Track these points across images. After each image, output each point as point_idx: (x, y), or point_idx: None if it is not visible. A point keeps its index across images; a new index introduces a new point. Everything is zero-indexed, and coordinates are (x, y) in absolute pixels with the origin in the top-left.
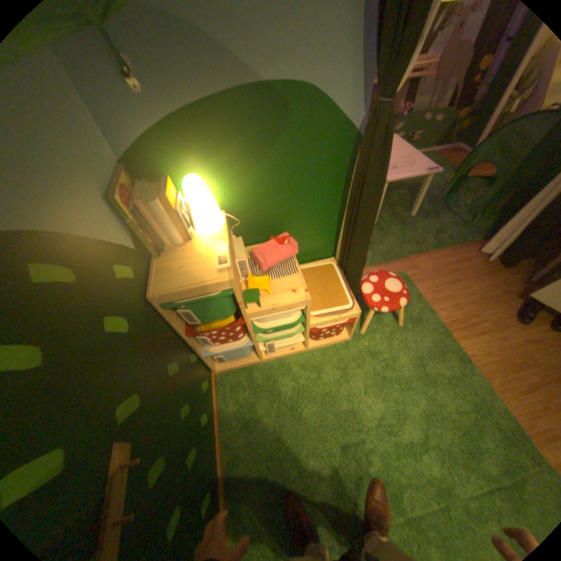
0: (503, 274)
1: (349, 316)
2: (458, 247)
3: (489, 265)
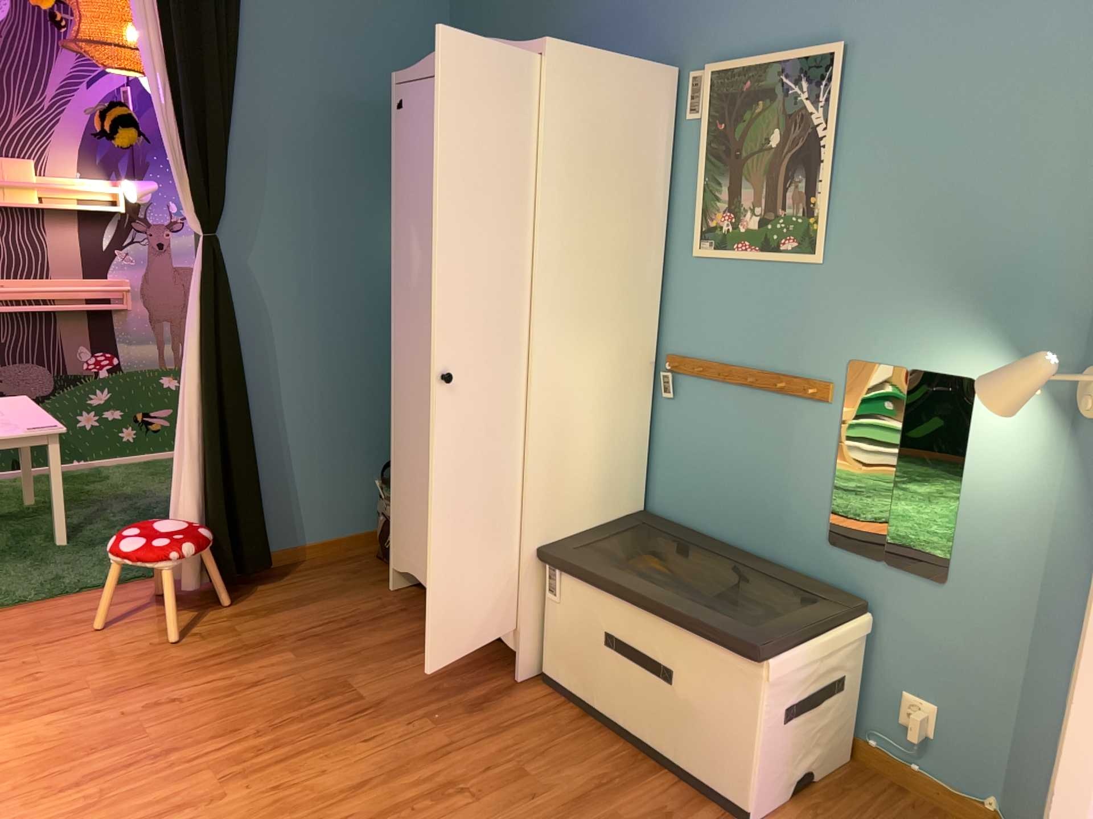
0: (201, 610)
1: None
2: (134, 581)
3: (182, 601)
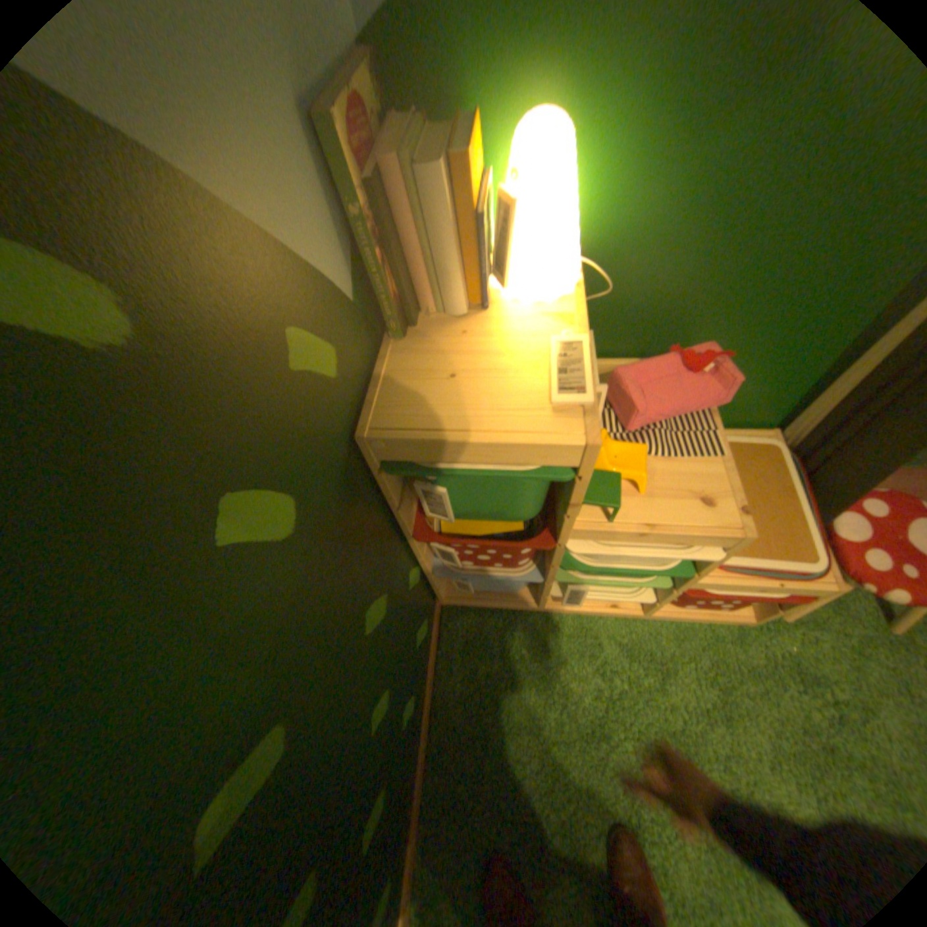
0: None
1: (806, 592)
2: None
3: None
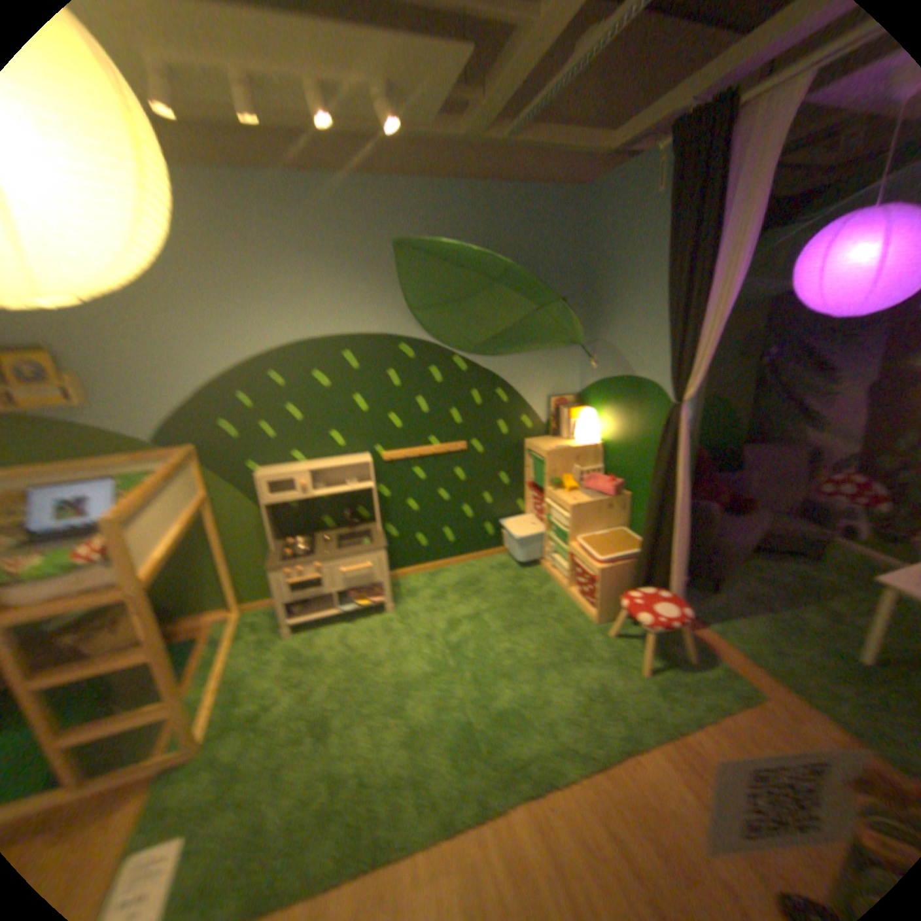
0: None
1: (591, 569)
2: None
3: None
